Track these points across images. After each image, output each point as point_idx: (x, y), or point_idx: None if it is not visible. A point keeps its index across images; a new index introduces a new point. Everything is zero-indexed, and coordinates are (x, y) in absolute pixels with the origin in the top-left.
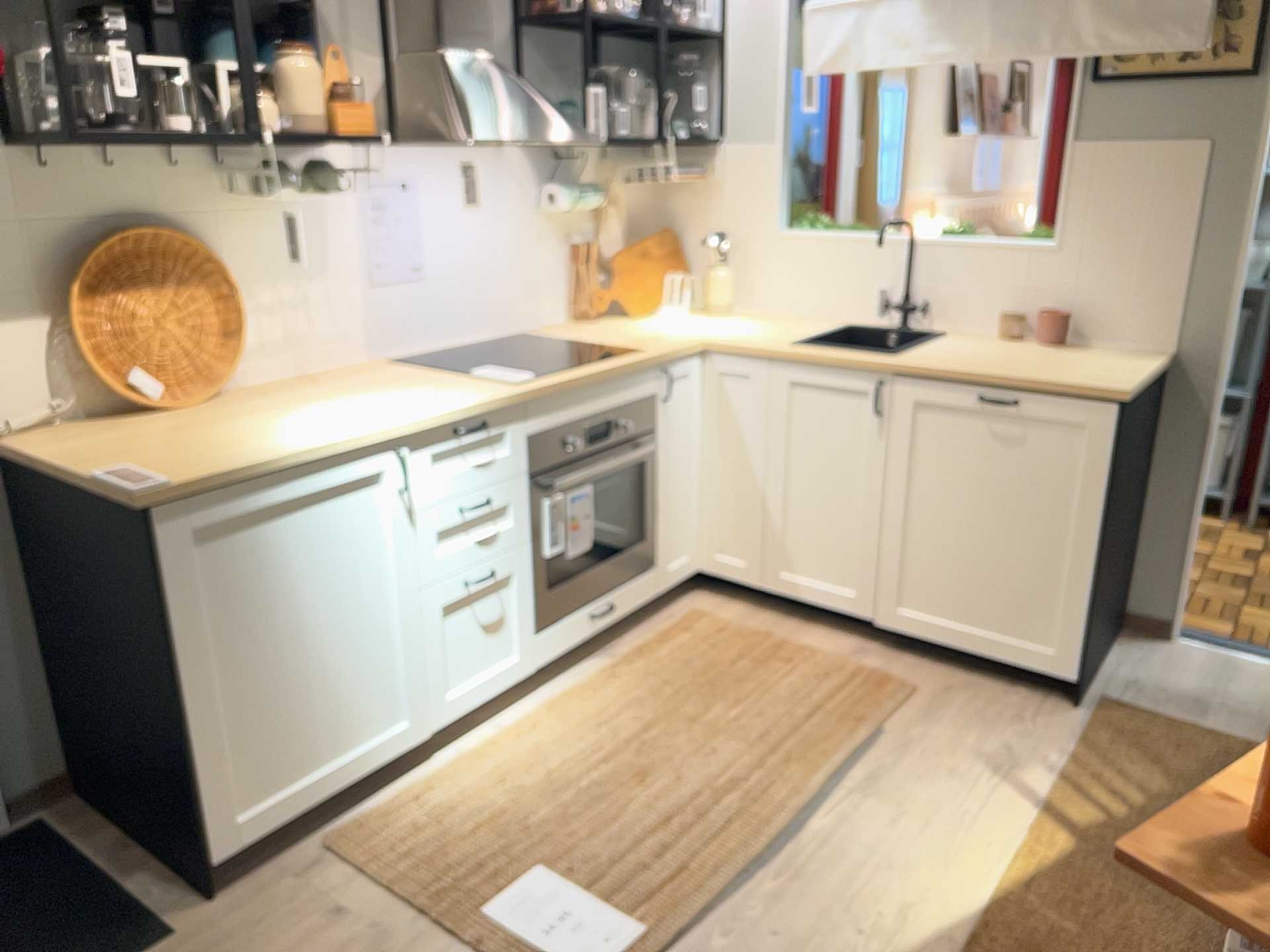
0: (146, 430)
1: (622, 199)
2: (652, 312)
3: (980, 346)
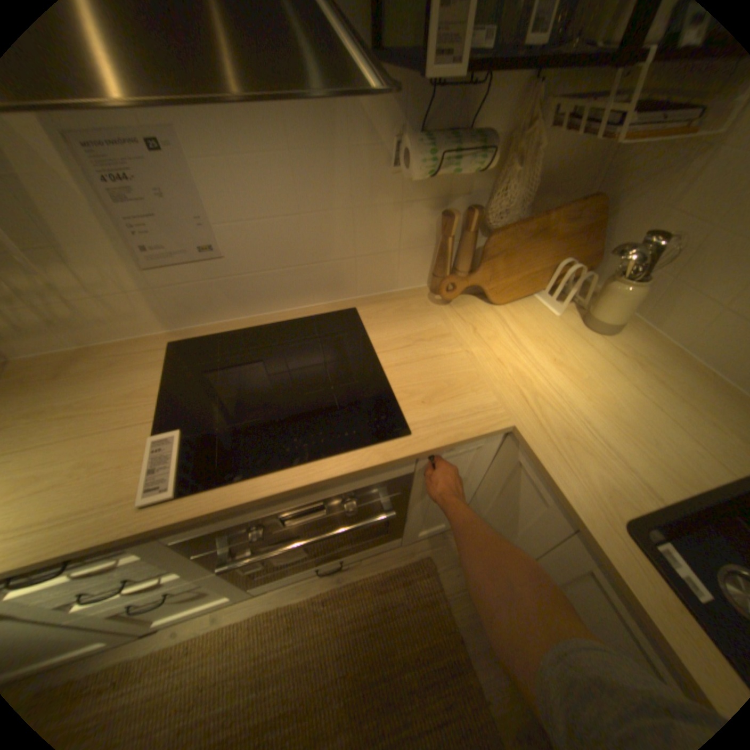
0: None
1: (541, 150)
2: (522, 297)
3: None
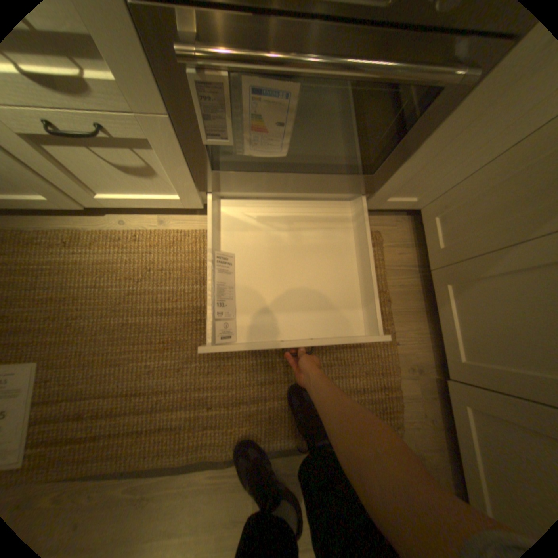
0: None
1: None
2: None
3: None
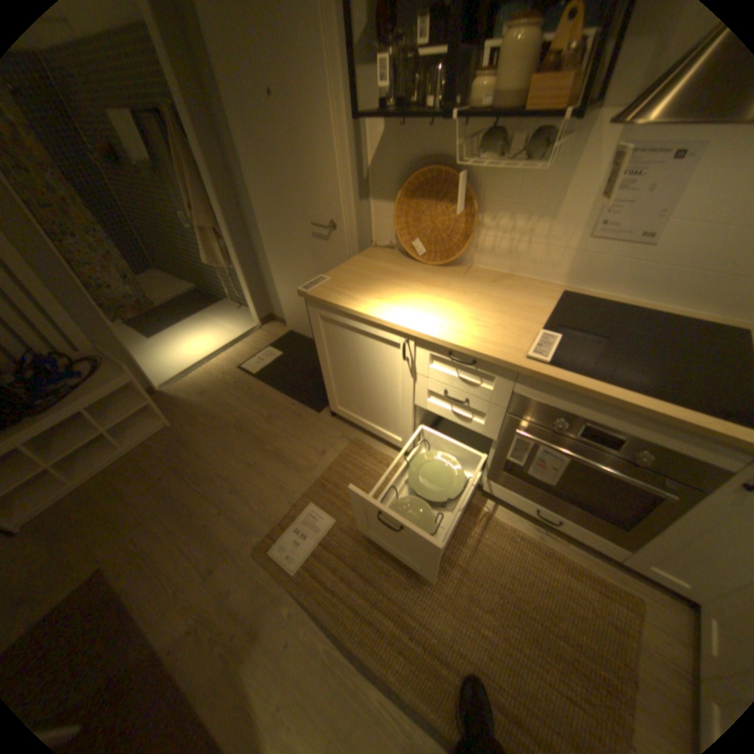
0: (389, 266)
1: None
2: None
3: None
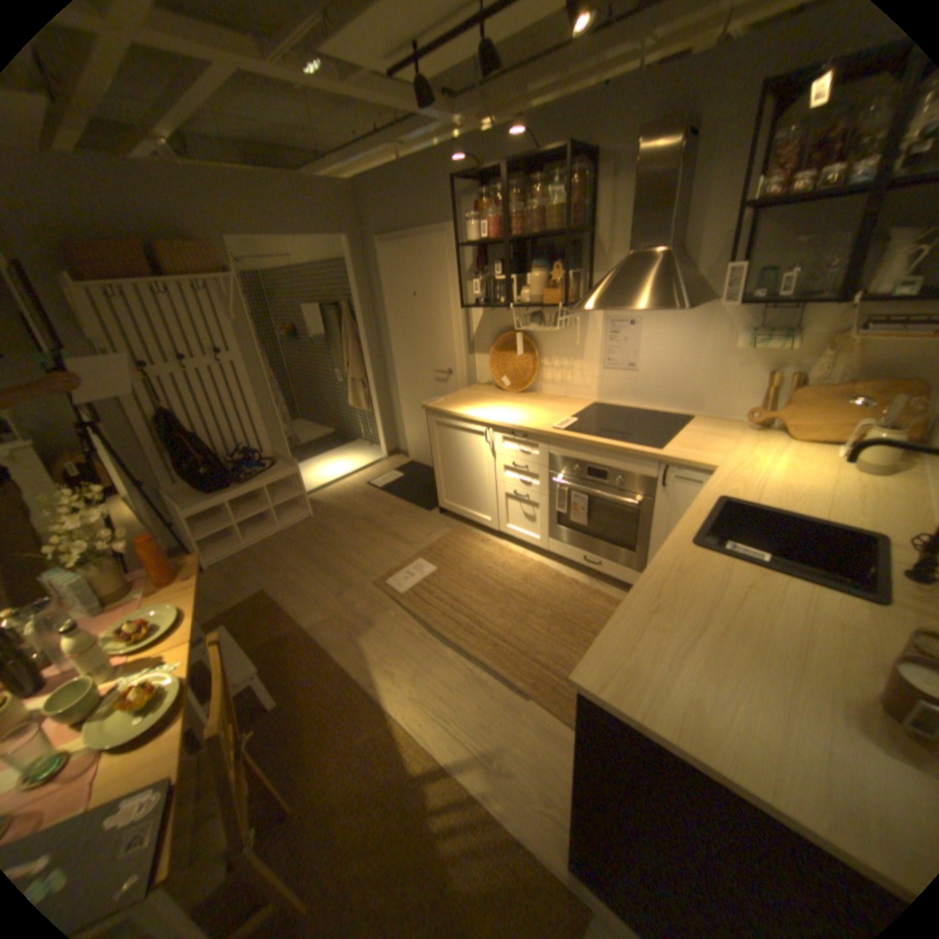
0: (485, 394)
1: (855, 344)
2: (827, 444)
3: (808, 621)
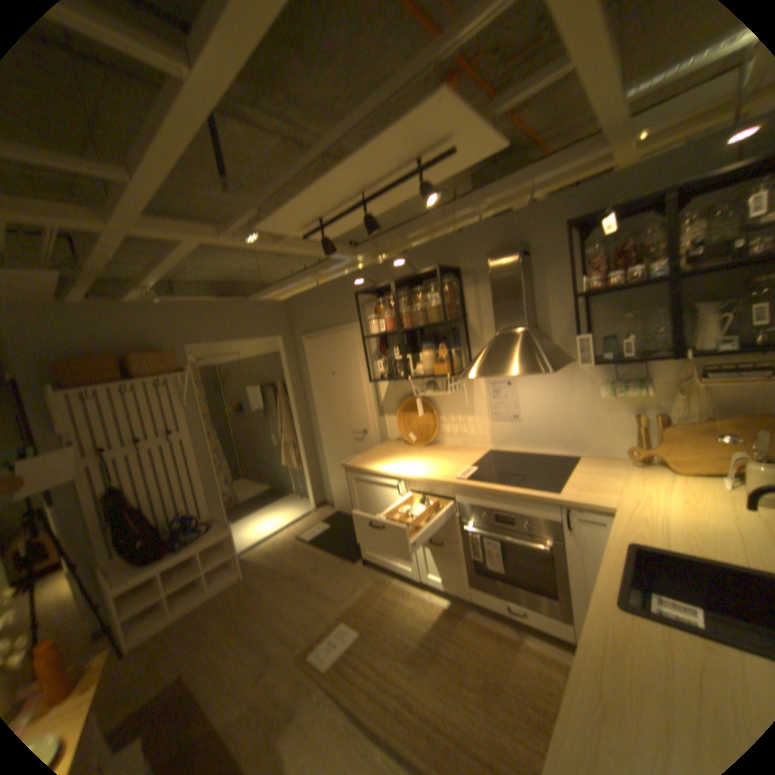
0: (395, 448)
1: (701, 388)
2: (709, 476)
3: None
